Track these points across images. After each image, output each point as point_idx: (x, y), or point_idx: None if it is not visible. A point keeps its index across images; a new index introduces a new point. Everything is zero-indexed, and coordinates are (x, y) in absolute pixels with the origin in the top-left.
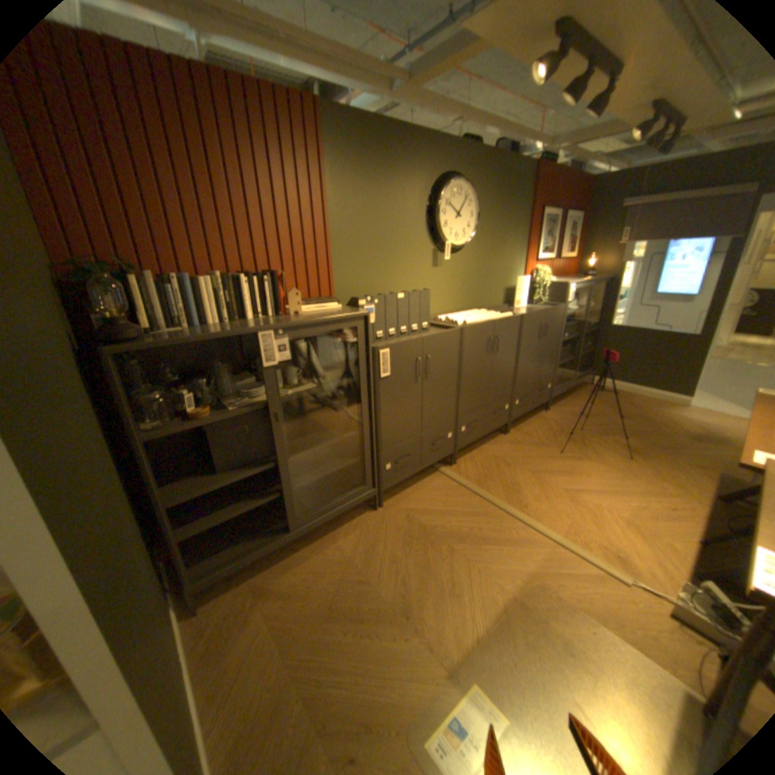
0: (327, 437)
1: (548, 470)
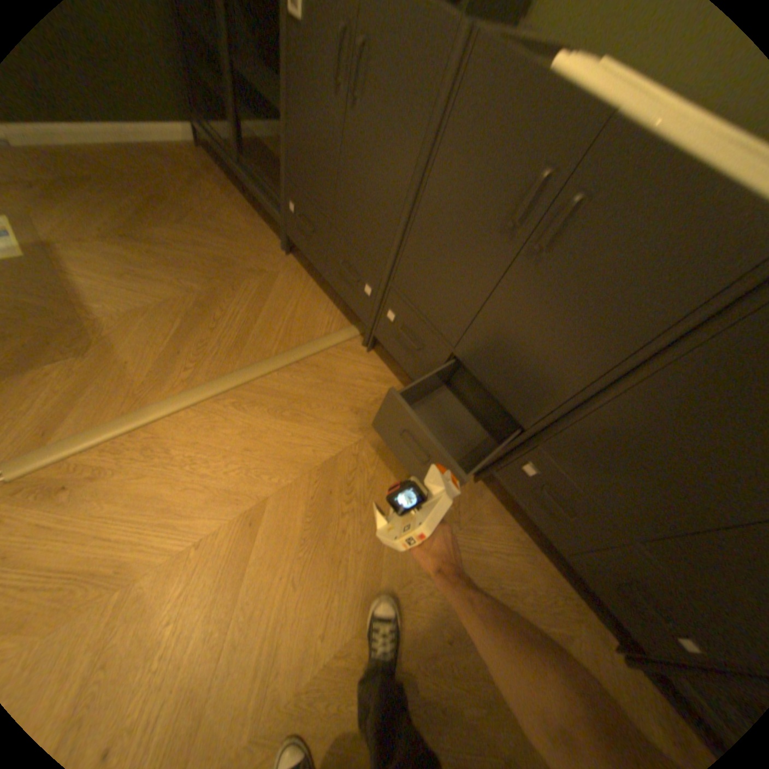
0: (271, 86)
1: (335, 500)
